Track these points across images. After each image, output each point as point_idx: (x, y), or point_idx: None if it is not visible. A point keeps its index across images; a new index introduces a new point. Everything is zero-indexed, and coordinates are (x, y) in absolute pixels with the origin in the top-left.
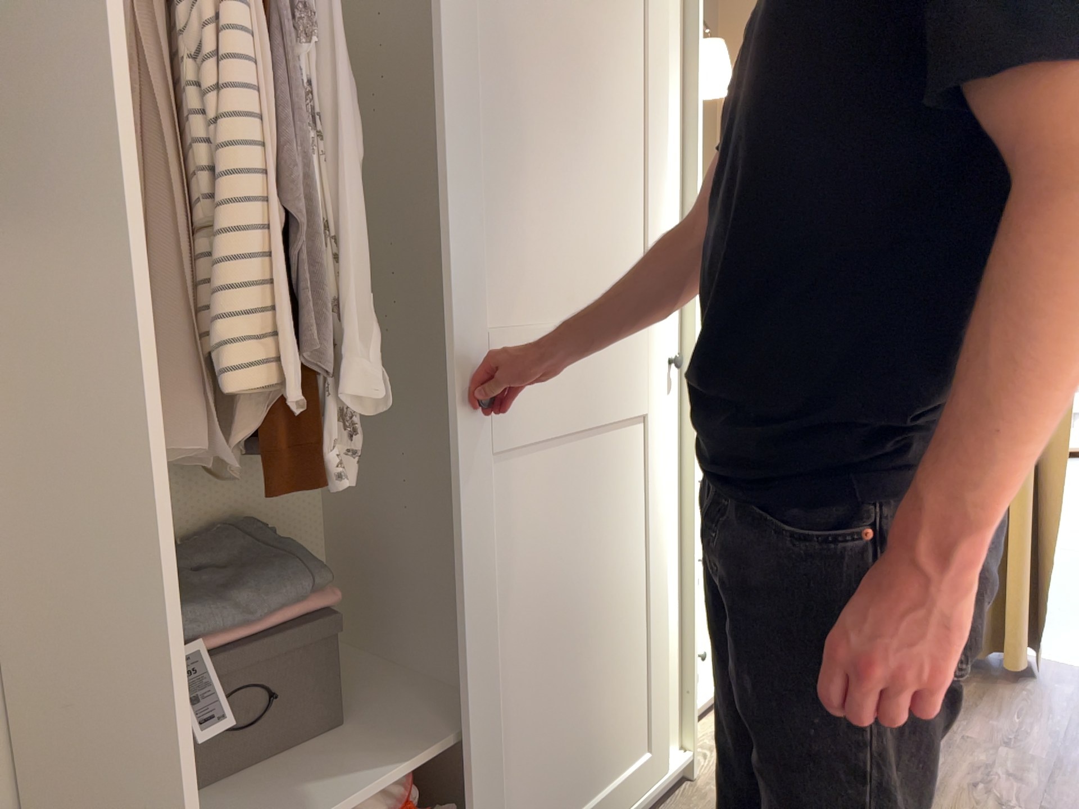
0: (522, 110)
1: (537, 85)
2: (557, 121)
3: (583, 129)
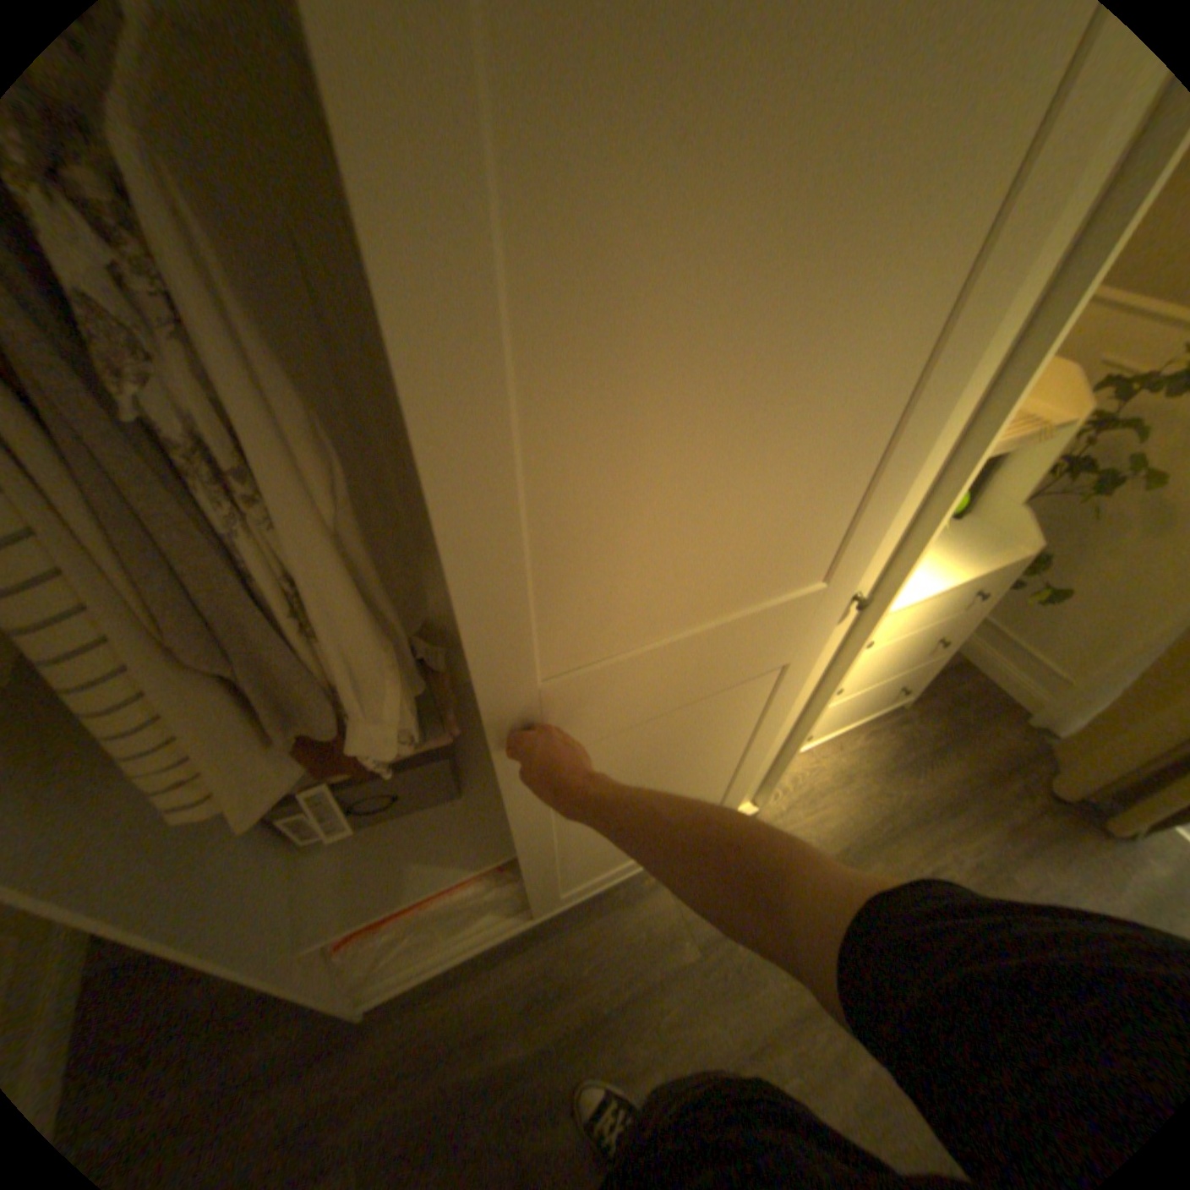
0: (629, 374)
1: (689, 296)
2: (730, 353)
3: (797, 347)
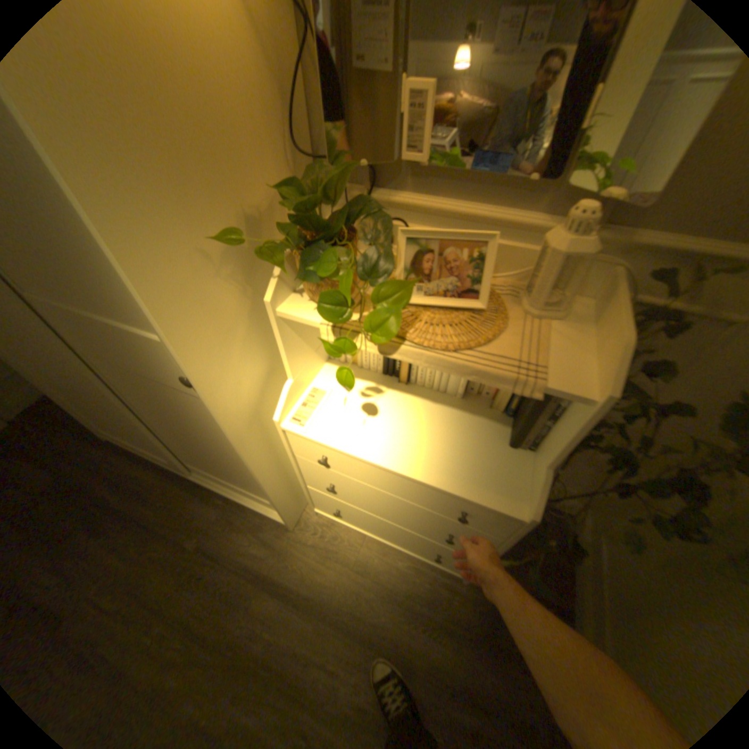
0: None
1: None
2: None
3: None
